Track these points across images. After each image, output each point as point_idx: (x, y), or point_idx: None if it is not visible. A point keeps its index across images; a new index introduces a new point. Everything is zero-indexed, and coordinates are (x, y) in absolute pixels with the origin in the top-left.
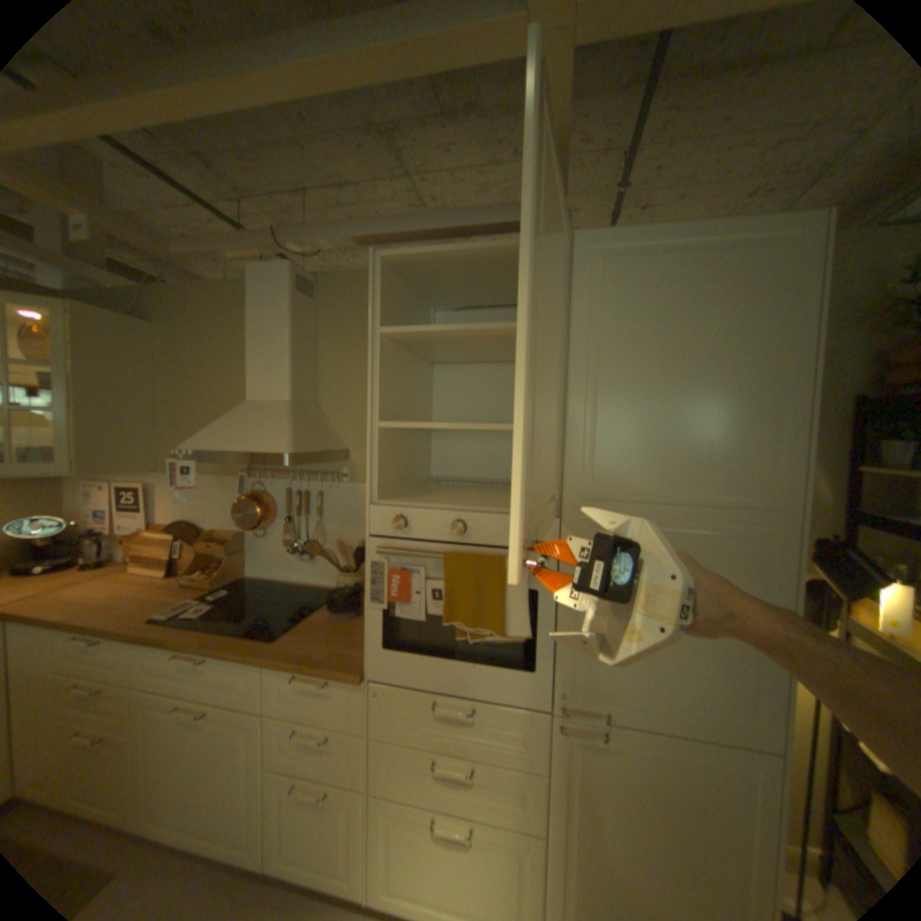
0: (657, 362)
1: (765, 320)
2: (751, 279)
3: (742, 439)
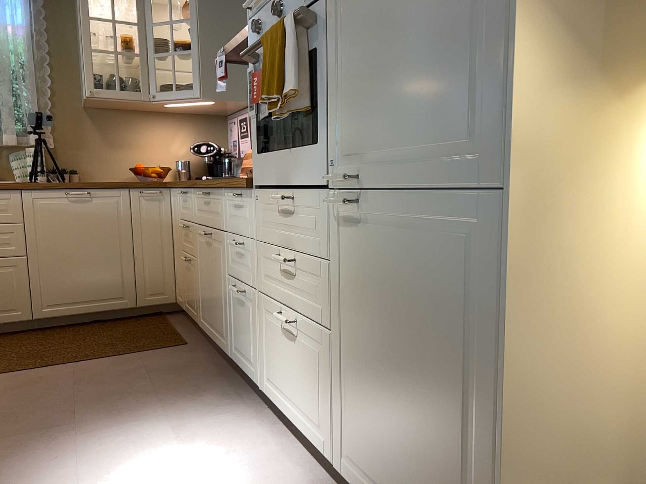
0: None
1: None
2: None
3: None
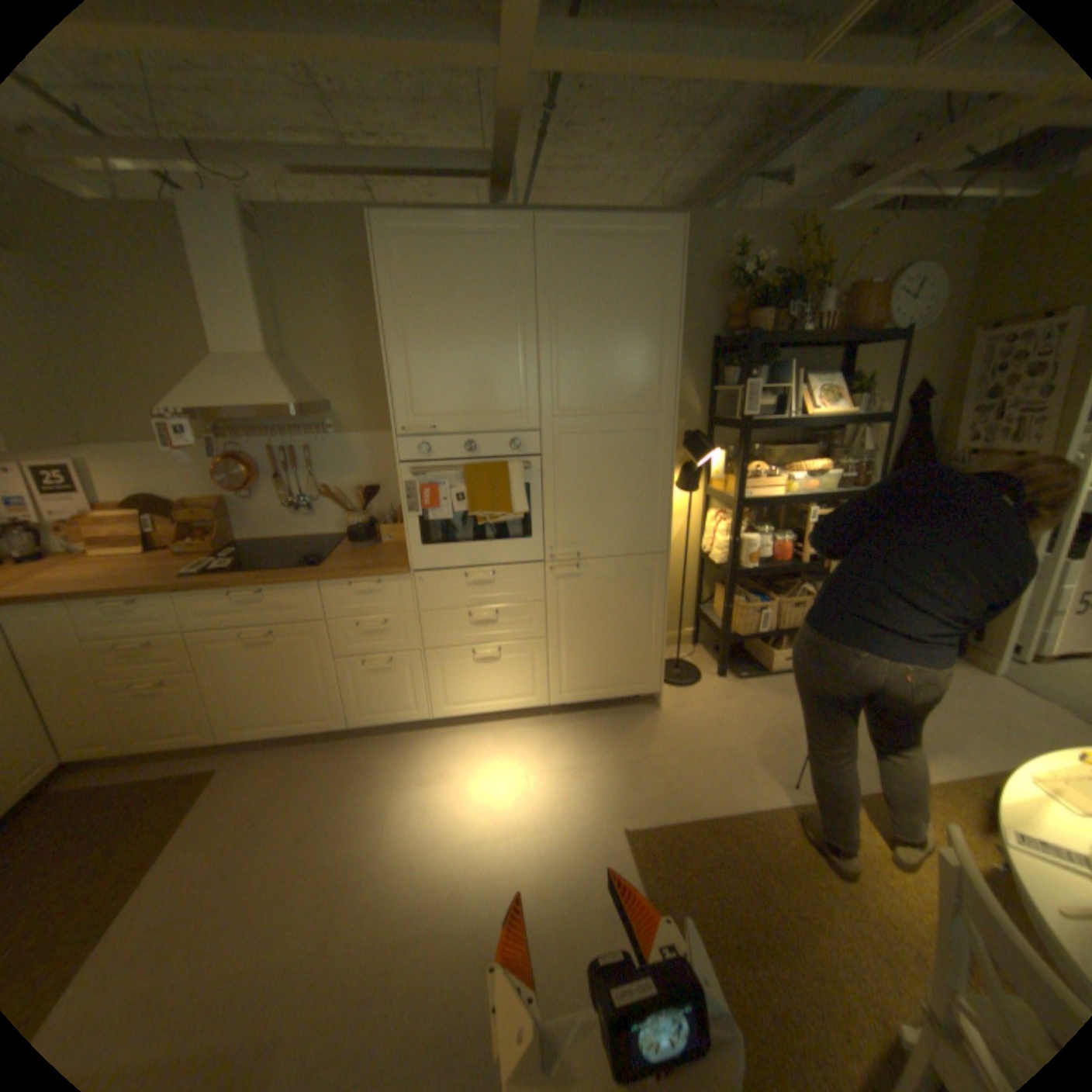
0: (593, 319)
1: (653, 290)
2: (645, 262)
3: (642, 370)
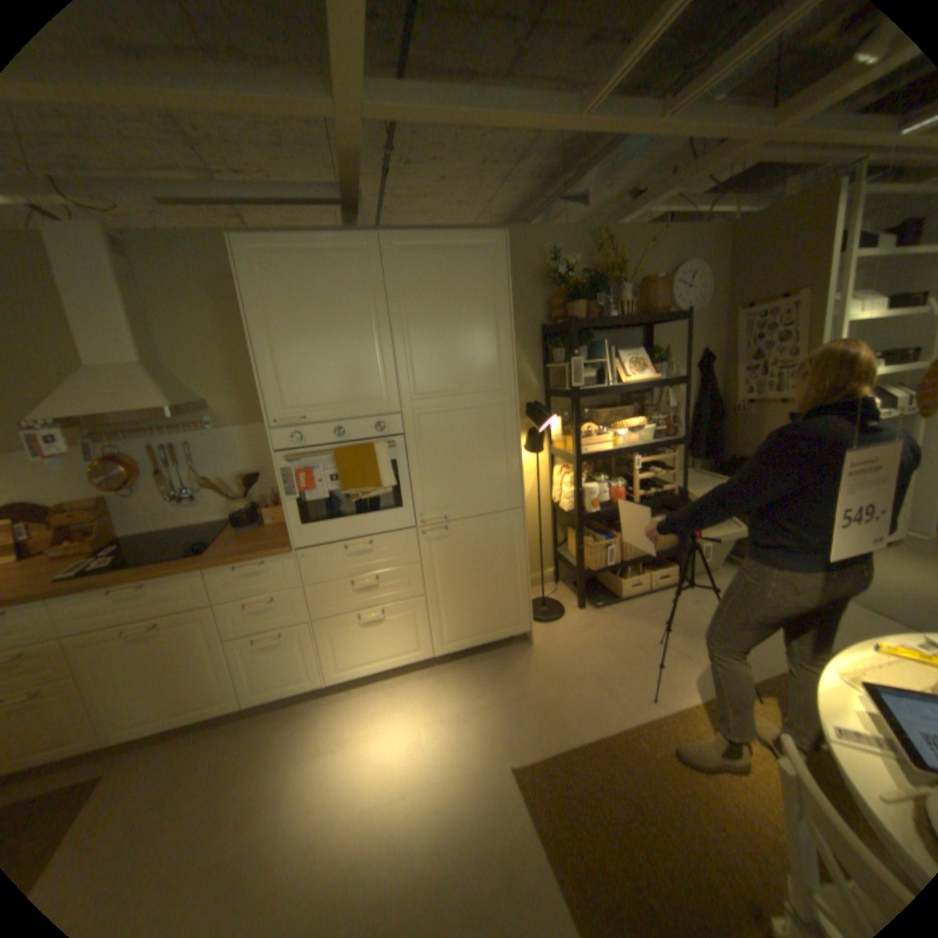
0: (437, 316)
1: (485, 291)
2: (476, 268)
3: (483, 356)
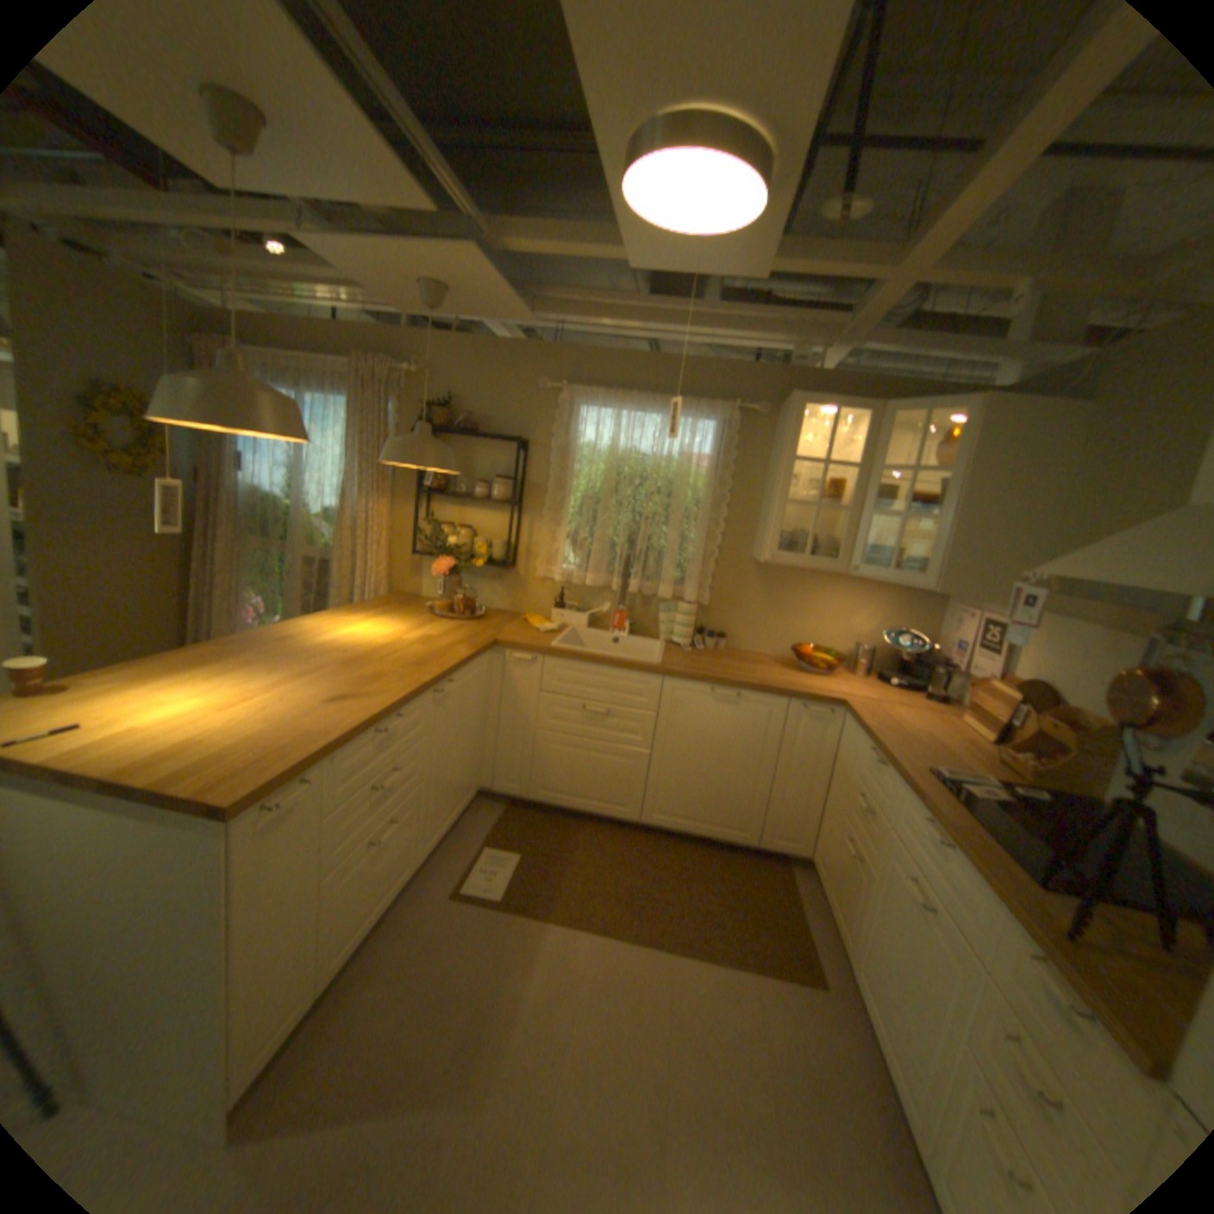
0: None
1: None
2: None
3: None
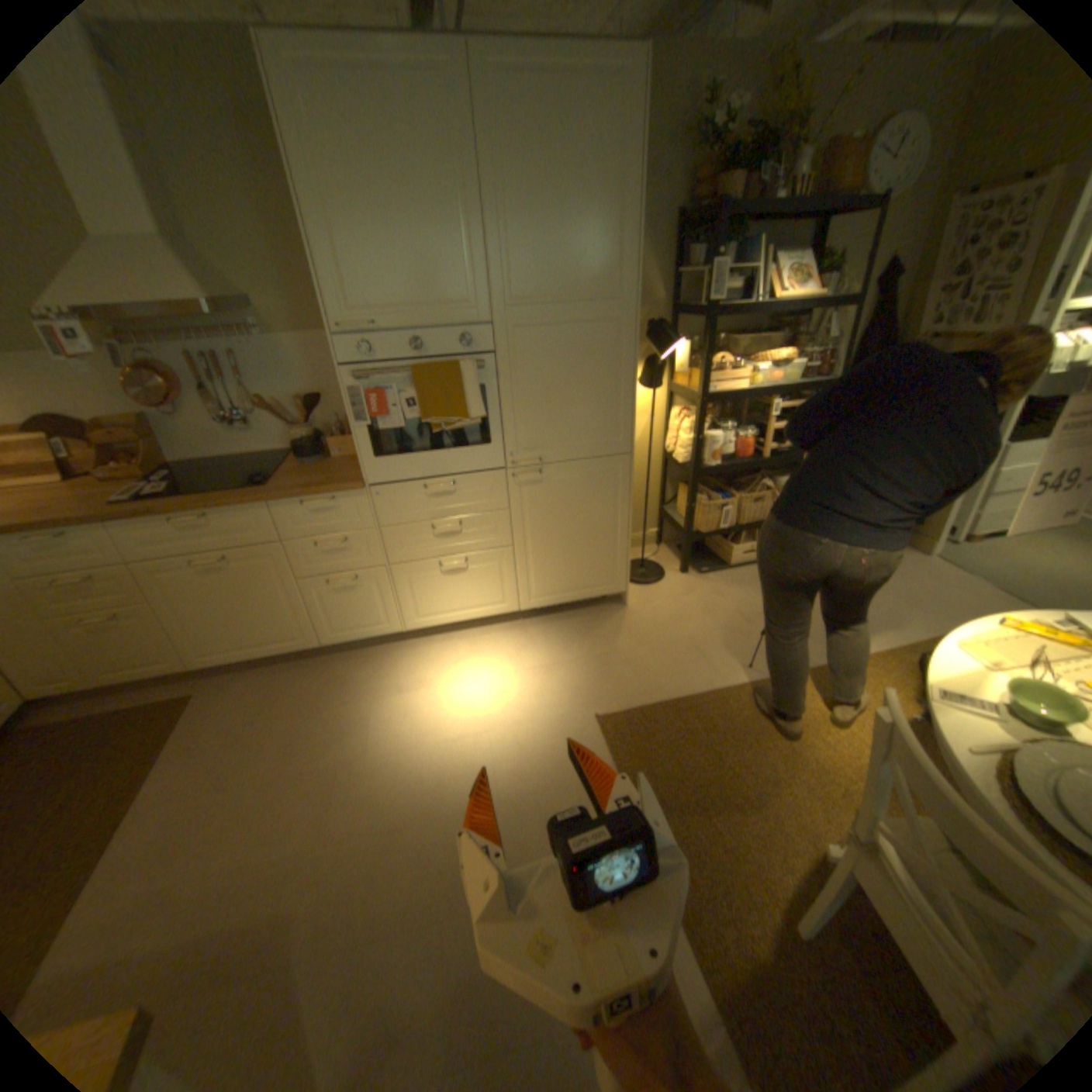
0: (544, 184)
1: (611, 147)
2: (601, 109)
3: (601, 248)
